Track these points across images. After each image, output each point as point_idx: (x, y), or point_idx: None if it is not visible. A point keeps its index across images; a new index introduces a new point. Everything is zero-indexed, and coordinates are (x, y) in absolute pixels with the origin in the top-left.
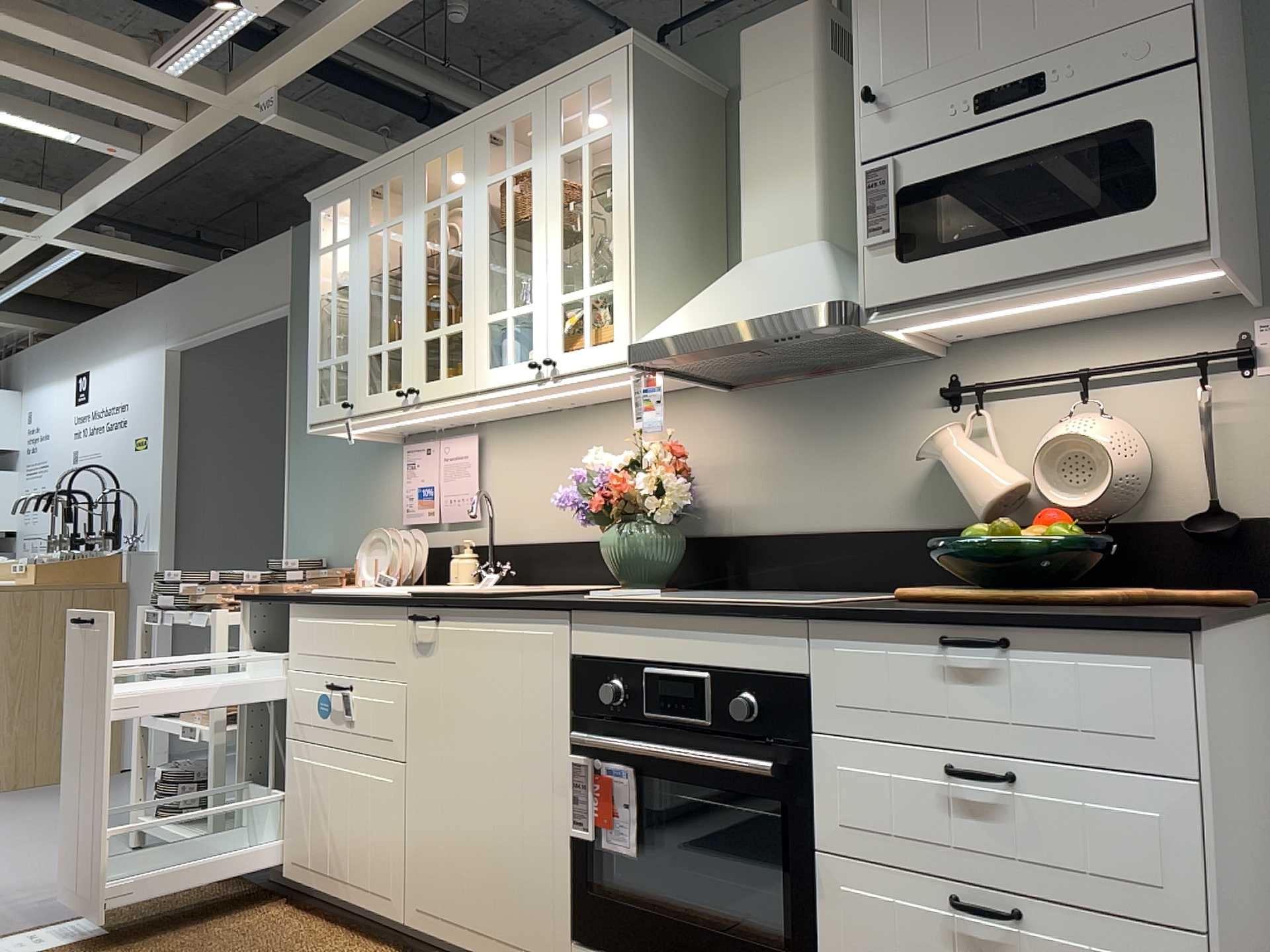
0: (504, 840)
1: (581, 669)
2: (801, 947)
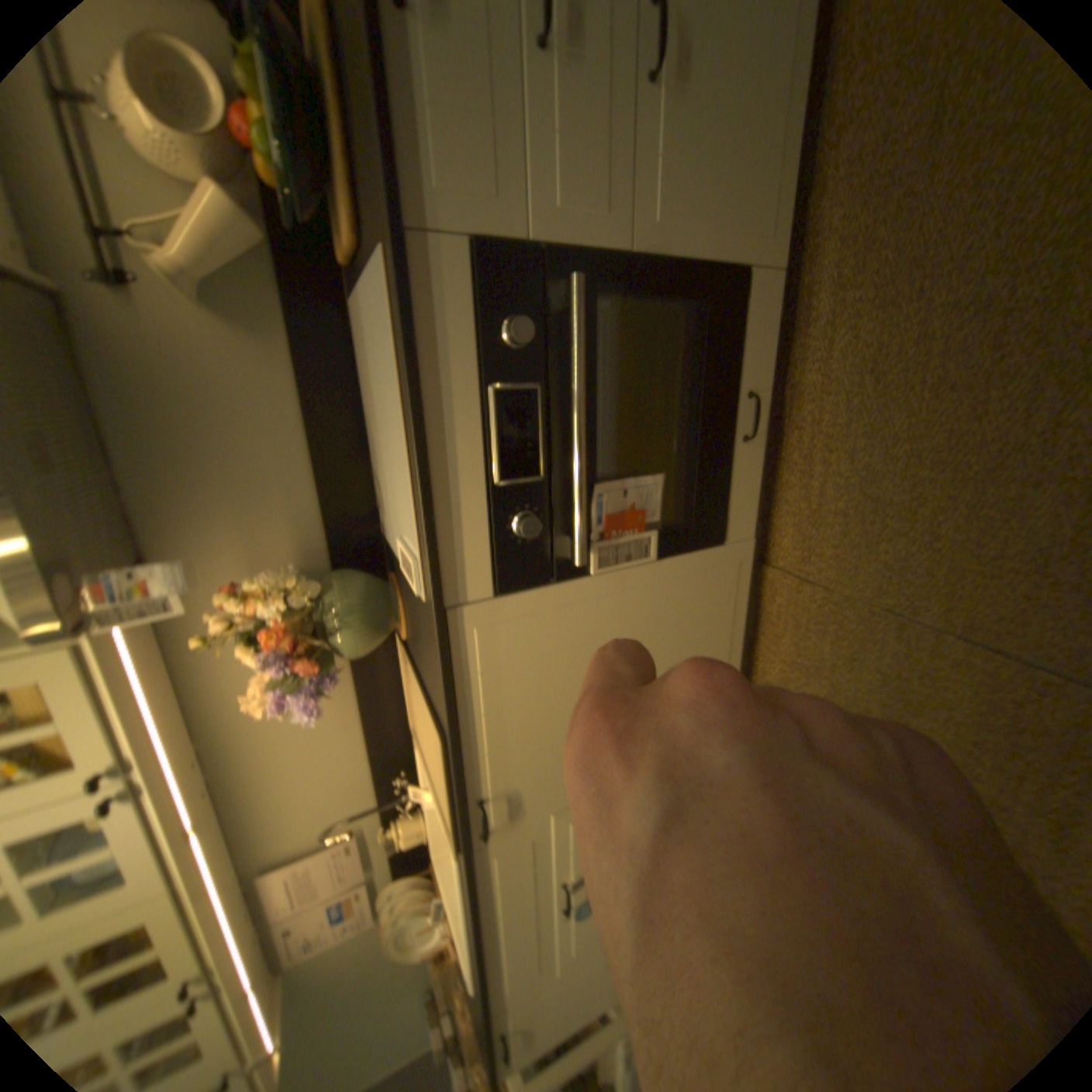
0: (667, 637)
1: (509, 574)
2: (705, 281)
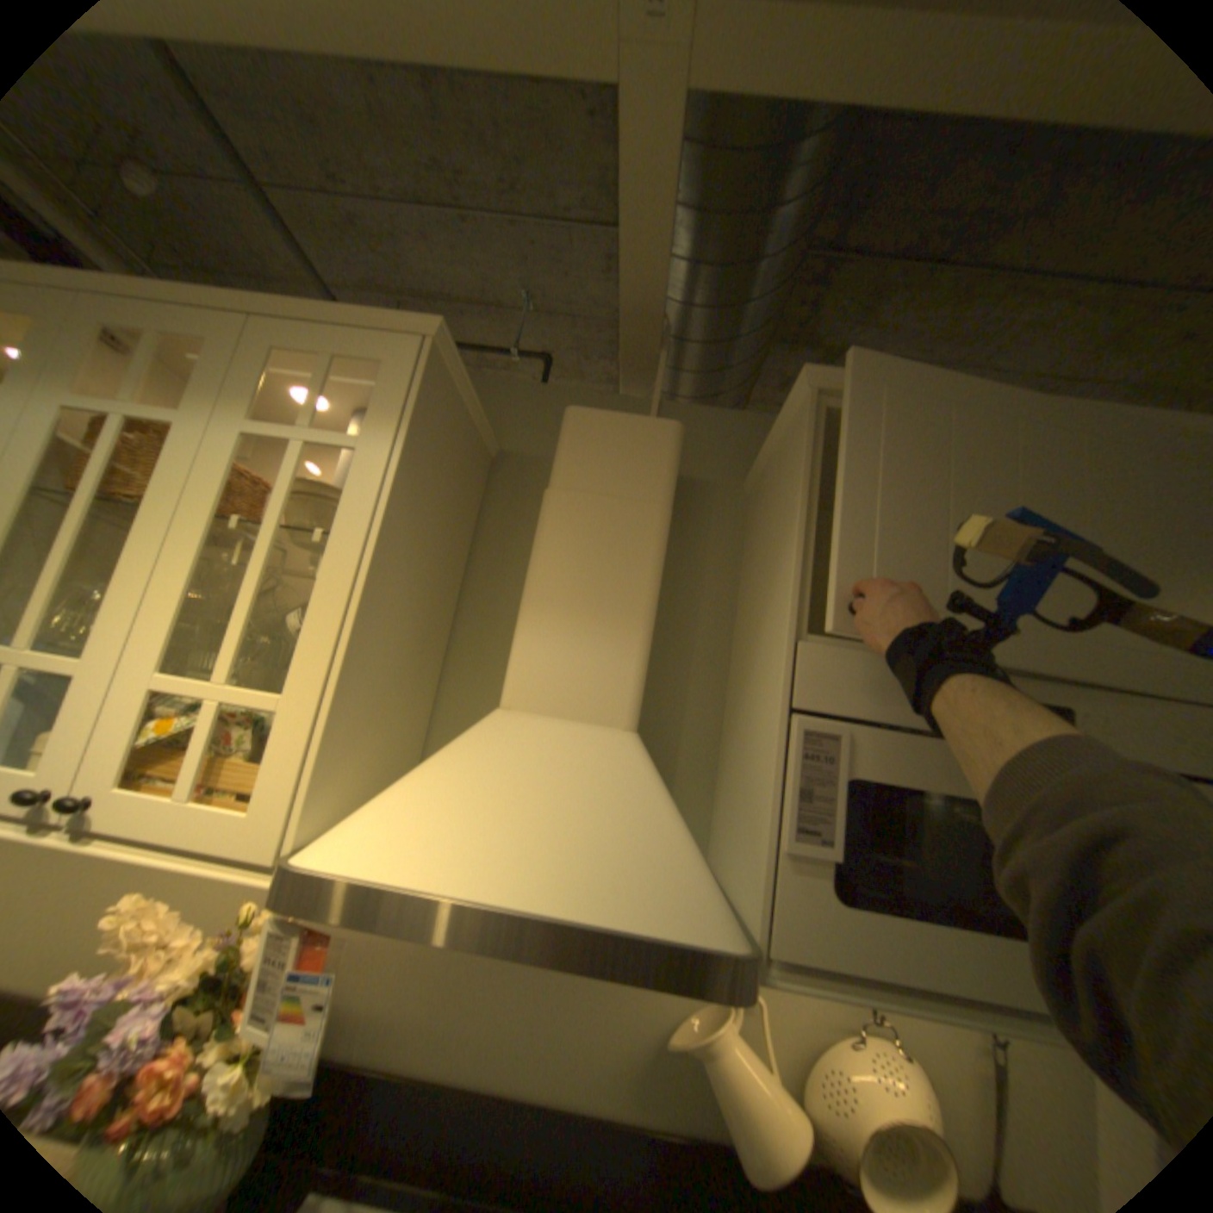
0: None
1: None
2: None
